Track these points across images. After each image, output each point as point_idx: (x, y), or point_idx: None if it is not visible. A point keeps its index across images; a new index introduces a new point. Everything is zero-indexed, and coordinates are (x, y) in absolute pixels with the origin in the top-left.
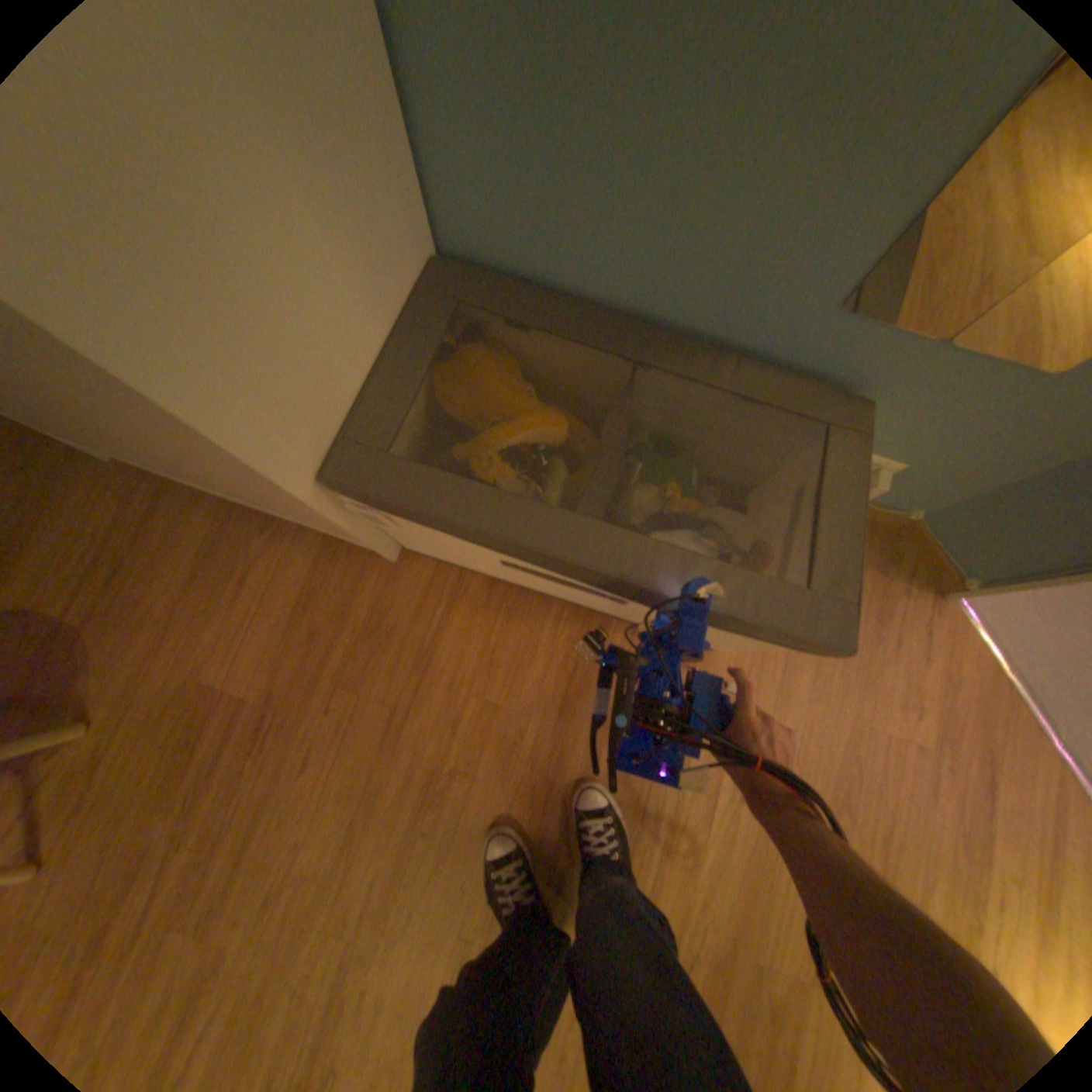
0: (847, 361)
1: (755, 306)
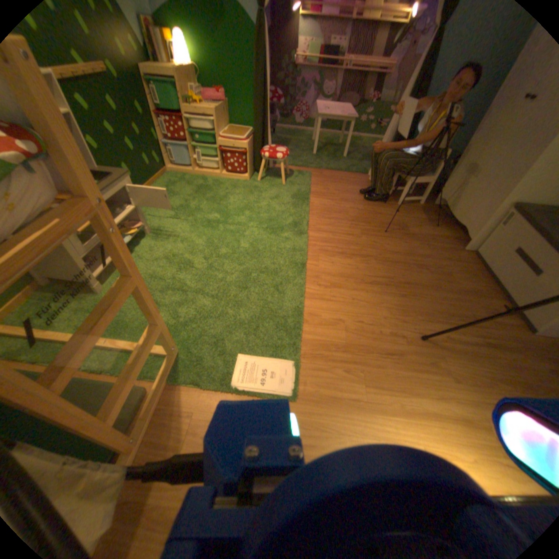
0: None
1: None
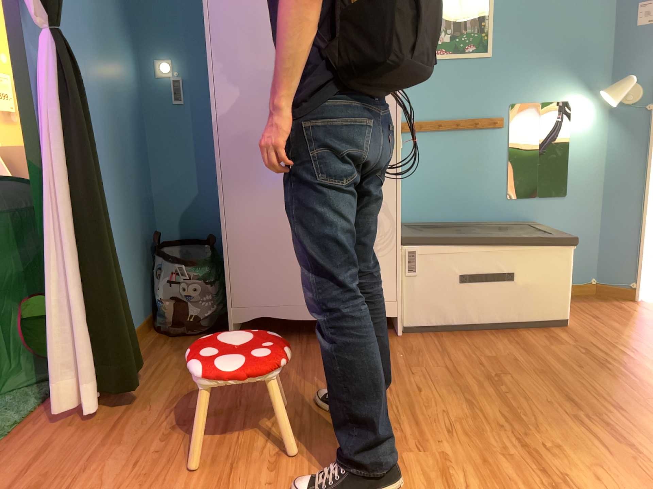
0: (518, 215)
1: (485, 208)
